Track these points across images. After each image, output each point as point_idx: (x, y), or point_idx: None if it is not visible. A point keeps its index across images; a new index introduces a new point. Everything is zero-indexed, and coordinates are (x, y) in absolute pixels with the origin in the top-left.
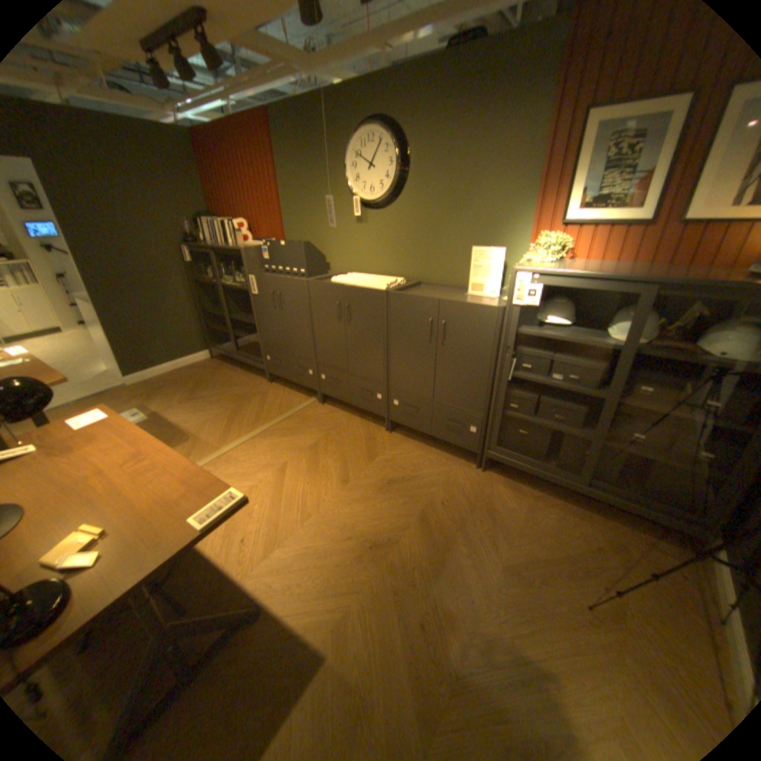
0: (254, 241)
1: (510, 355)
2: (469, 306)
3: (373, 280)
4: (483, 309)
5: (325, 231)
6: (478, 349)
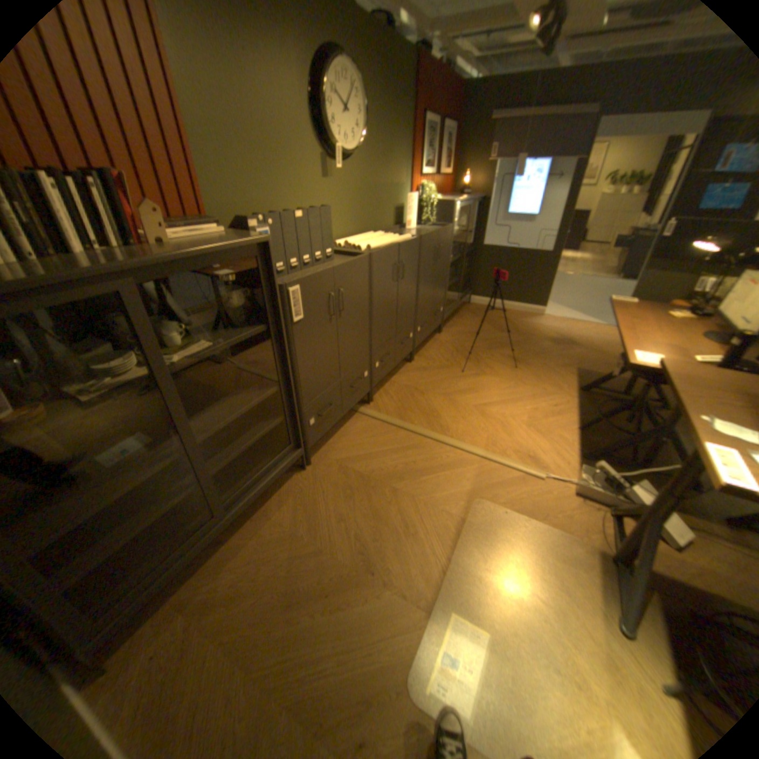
0: (183, 227)
1: (451, 252)
2: (446, 229)
3: (380, 237)
4: (449, 229)
5: (286, 192)
6: (446, 255)
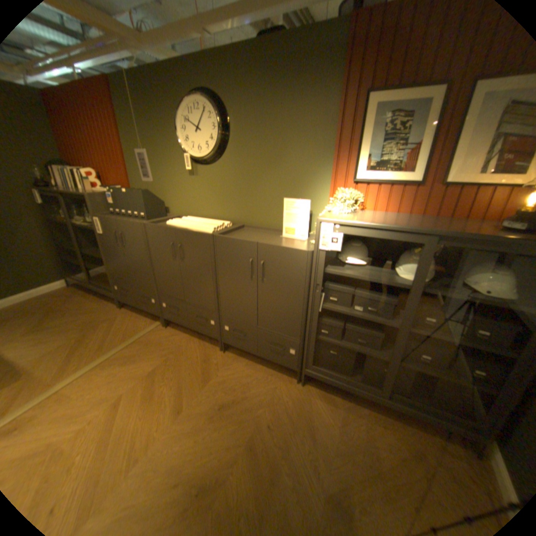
0: (101, 187)
1: (319, 291)
2: (283, 250)
3: (203, 224)
4: (294, 252)
5: (164, 181)
6: (292, 286)
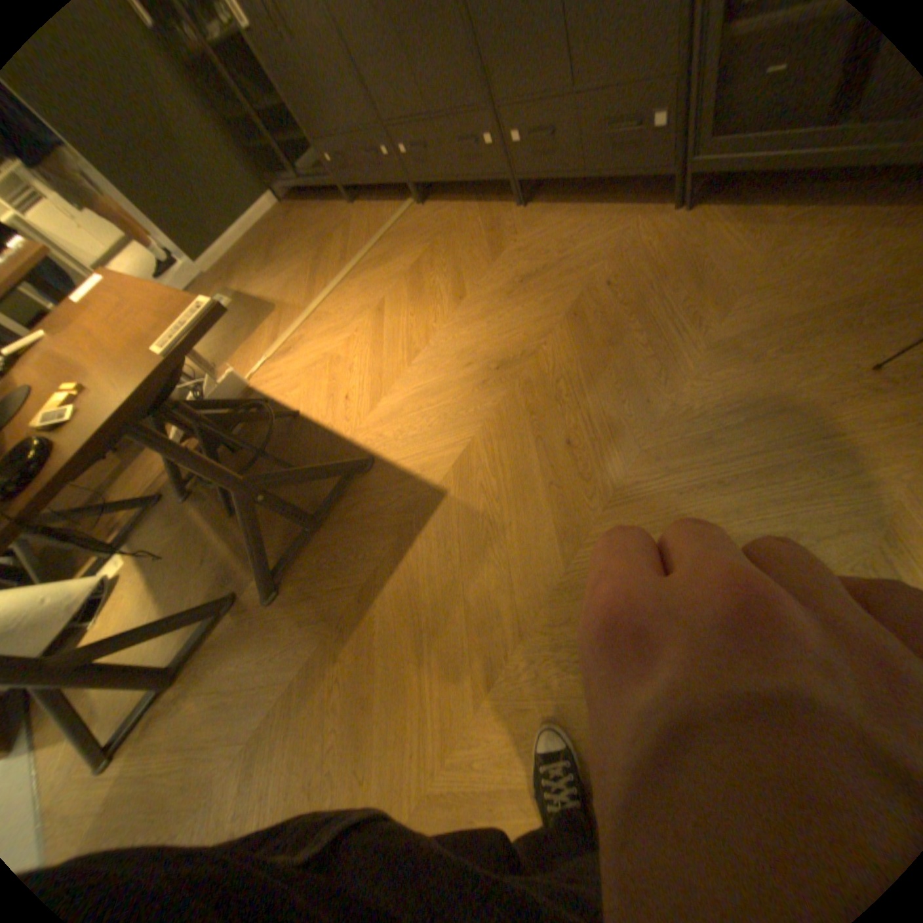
0: None
1: None
2: None
3: None
4: None
5: None
6: None
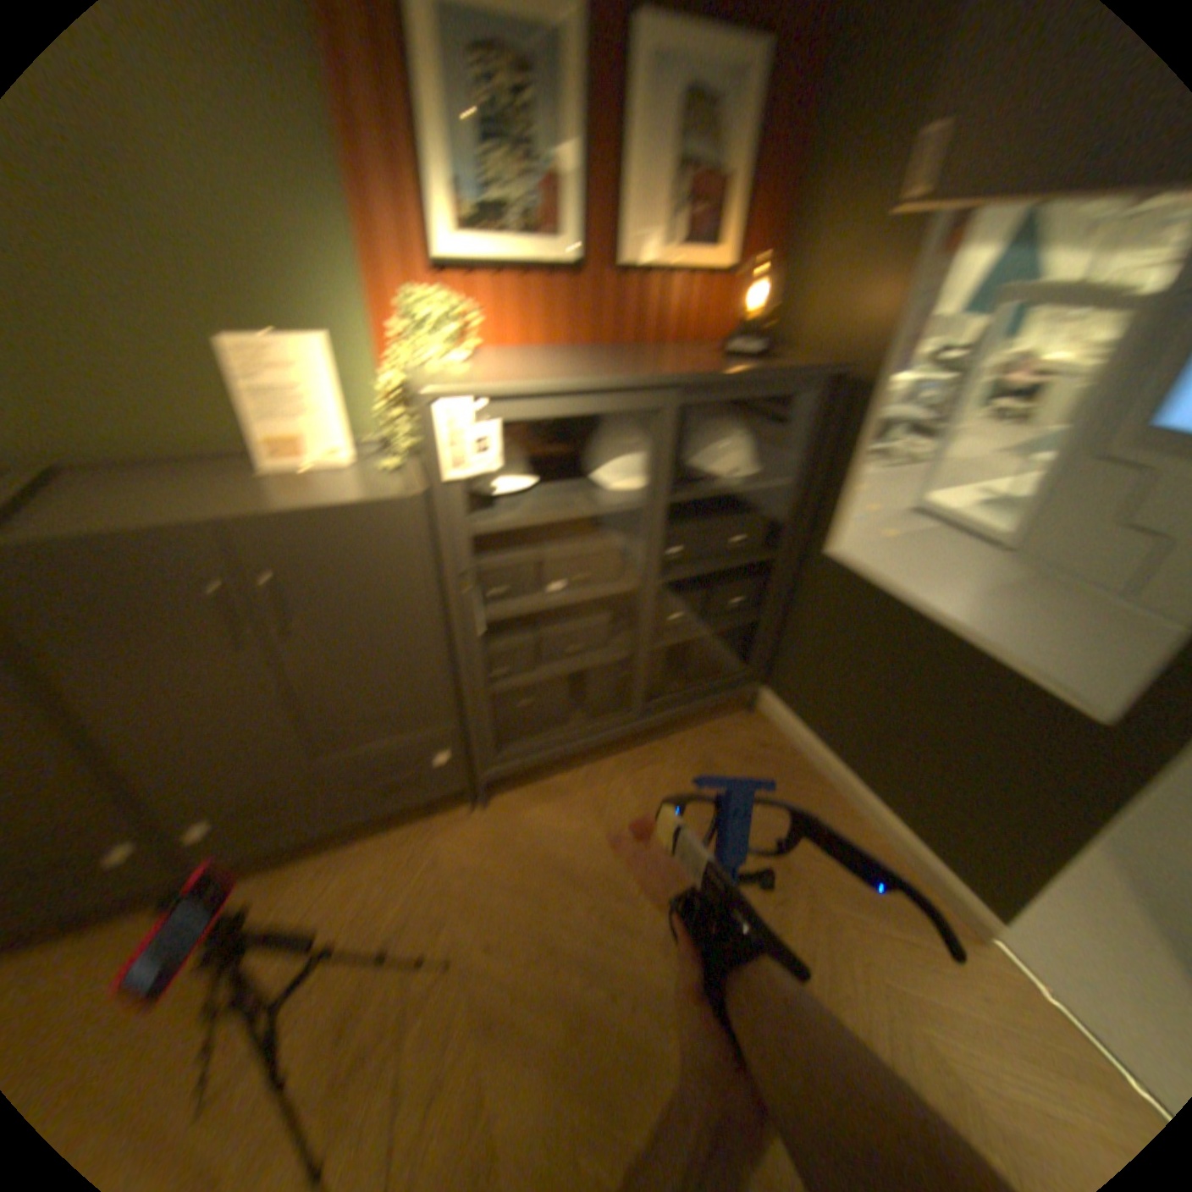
0: None
1: (467, 587)
2: (326, 514)
3: None
4: (369, 510)
5: None
6: (390, 605)
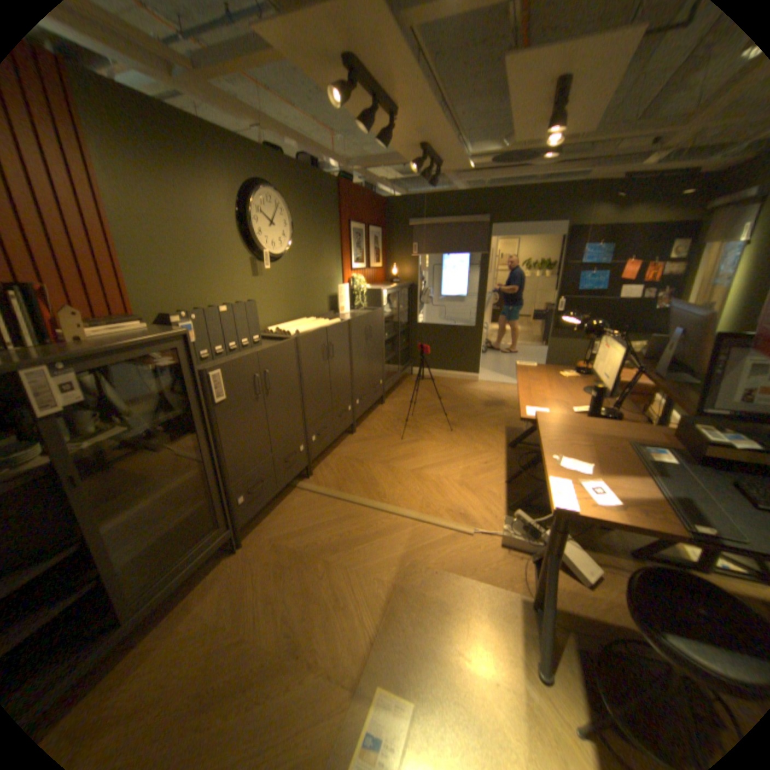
0: (104, 325)
1: (384, 331)
2: (375, 313)
3: (311, 322)
4: (378, 312)
5: (216, 290)
6: (379, 334)
